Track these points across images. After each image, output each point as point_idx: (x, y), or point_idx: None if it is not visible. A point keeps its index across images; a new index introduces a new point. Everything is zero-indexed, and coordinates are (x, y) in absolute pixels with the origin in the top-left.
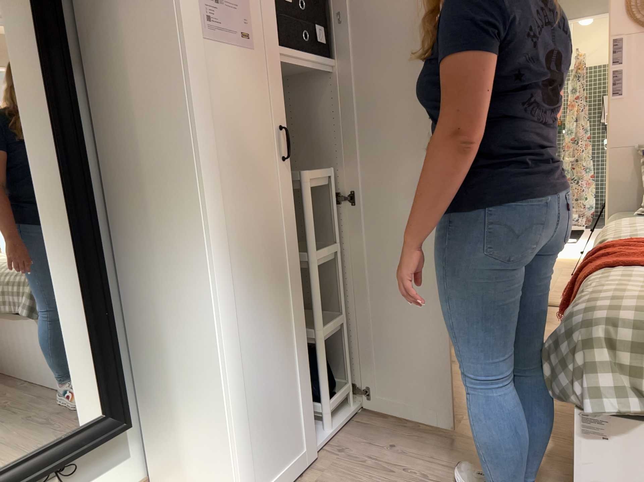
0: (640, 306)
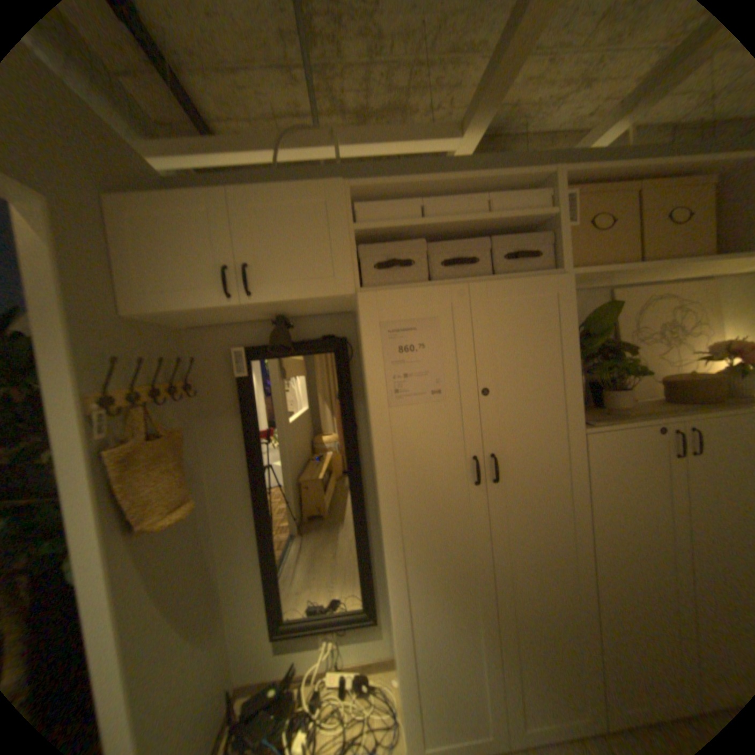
0: None
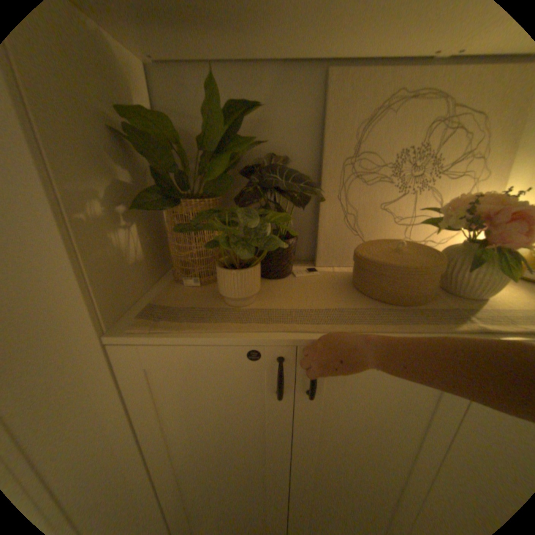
0: None
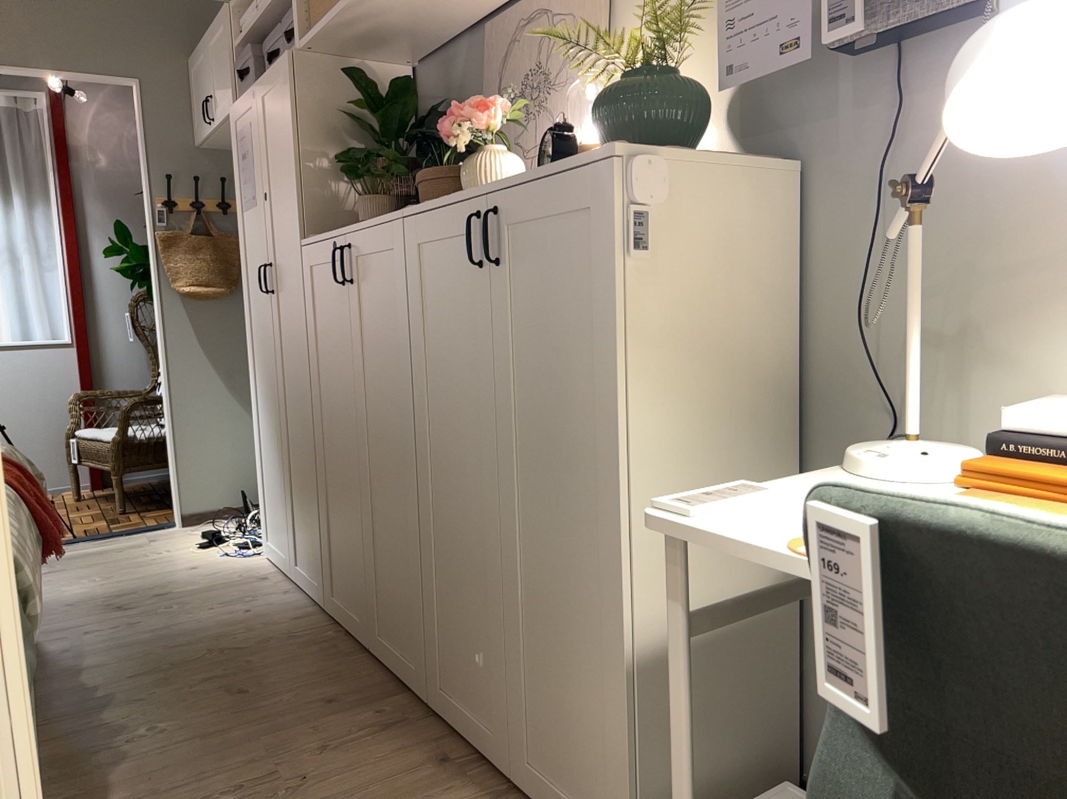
0: None
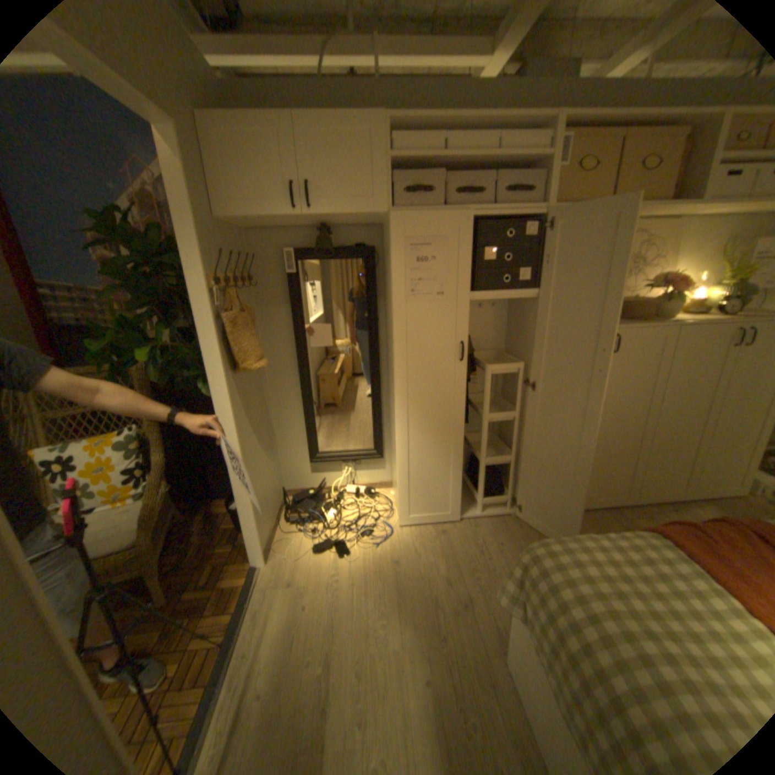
0: (574, 563)
